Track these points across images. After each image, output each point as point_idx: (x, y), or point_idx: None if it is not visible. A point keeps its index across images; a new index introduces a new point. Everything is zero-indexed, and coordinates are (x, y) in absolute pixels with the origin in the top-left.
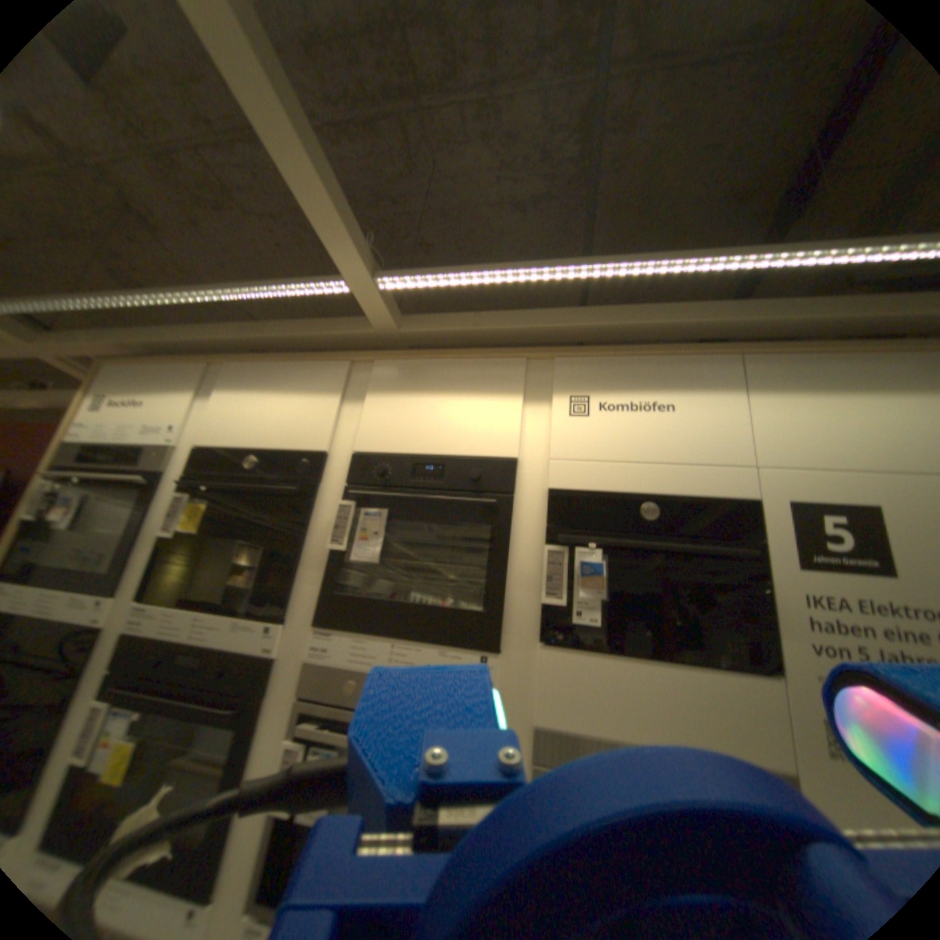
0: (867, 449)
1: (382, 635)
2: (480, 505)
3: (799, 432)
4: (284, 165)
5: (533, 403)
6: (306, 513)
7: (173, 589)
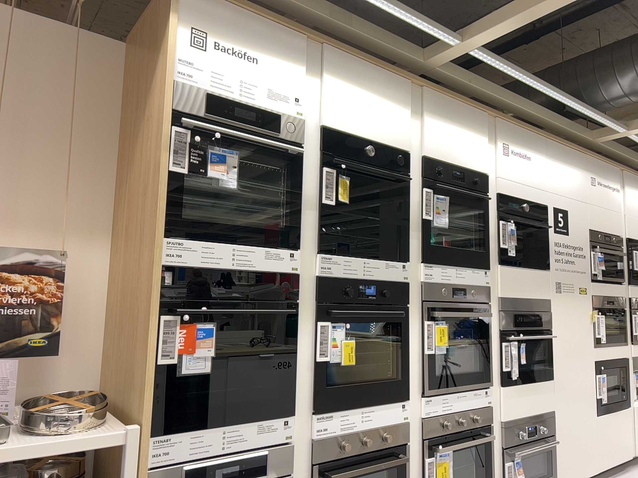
0: (566, 189)
1: (452, 265)
2: (478, 198)
3: (554, 179)
4: (527, 5)
5: (488, 143)
6: (407, 194)
7: (340, 243)
